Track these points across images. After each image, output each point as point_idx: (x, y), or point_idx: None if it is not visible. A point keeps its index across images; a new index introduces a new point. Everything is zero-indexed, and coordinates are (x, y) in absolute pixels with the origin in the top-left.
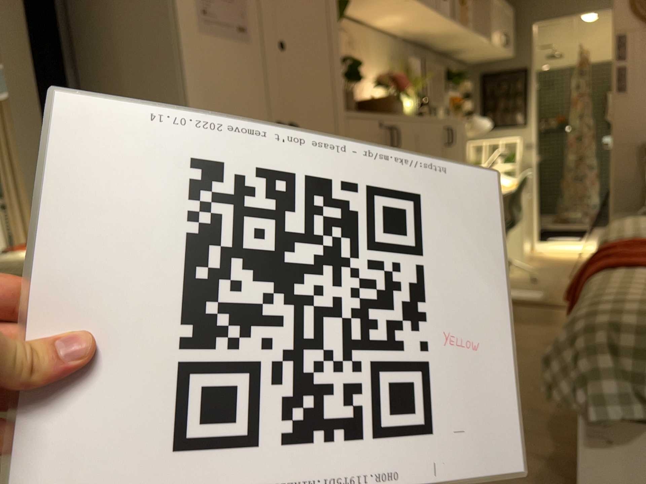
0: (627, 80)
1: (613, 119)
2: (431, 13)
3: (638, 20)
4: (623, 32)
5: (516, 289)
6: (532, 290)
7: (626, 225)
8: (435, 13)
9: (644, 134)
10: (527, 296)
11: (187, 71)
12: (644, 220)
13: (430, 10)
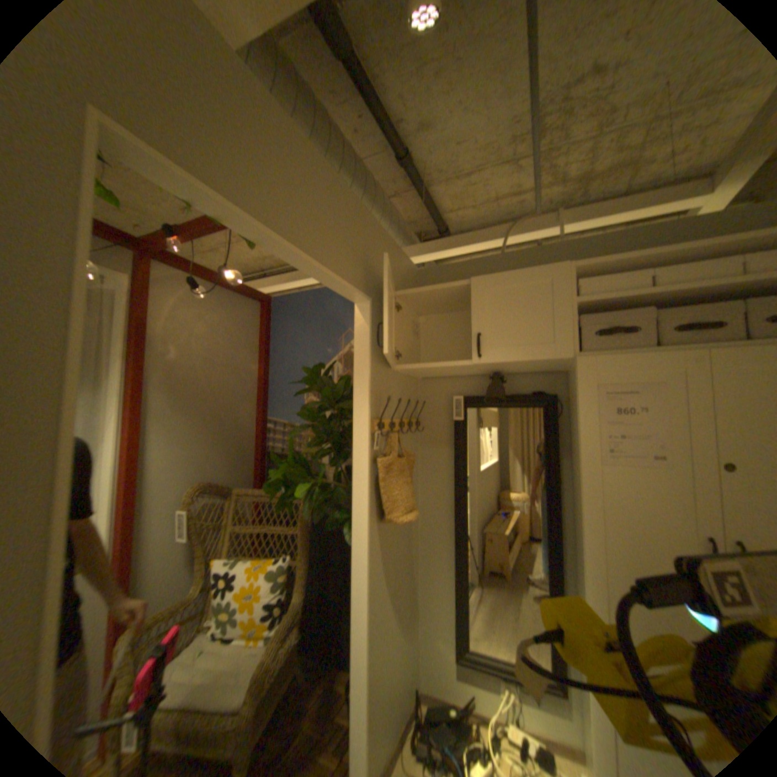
0: None
1: None
2: None
3: None
4: None
5: None
6: None
7: None
8: None
9: None
10: None
11: (583, 494)
12: None
13: None
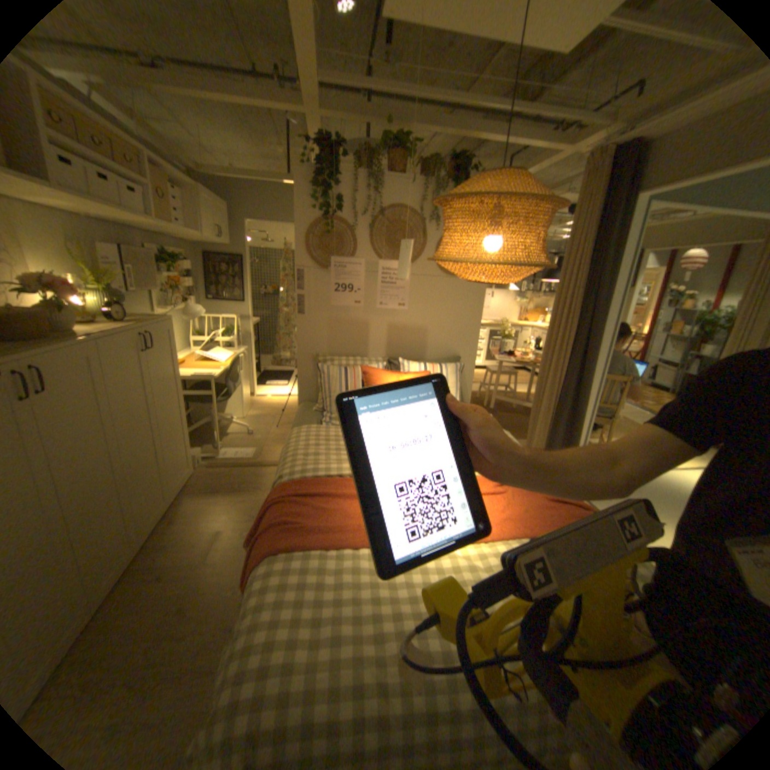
0: (307, 305)
1: (298, 333)
2: (110, 207)
3: (313, 260)
4: (303, 267)
5: (235, 446)
6: (248, 446)
7: (301, 443)
8: (115, 208)
9: (318, 347)
10: (243, 455)
11: None
12: (316, 422)
13: (106, 205)
